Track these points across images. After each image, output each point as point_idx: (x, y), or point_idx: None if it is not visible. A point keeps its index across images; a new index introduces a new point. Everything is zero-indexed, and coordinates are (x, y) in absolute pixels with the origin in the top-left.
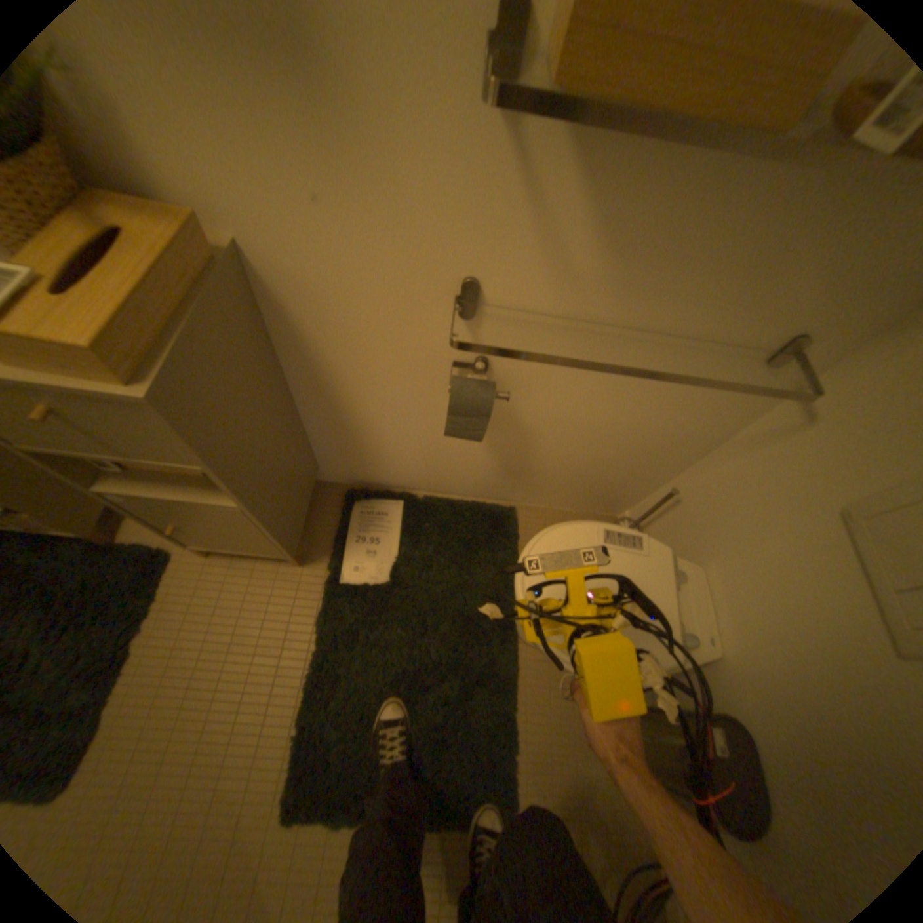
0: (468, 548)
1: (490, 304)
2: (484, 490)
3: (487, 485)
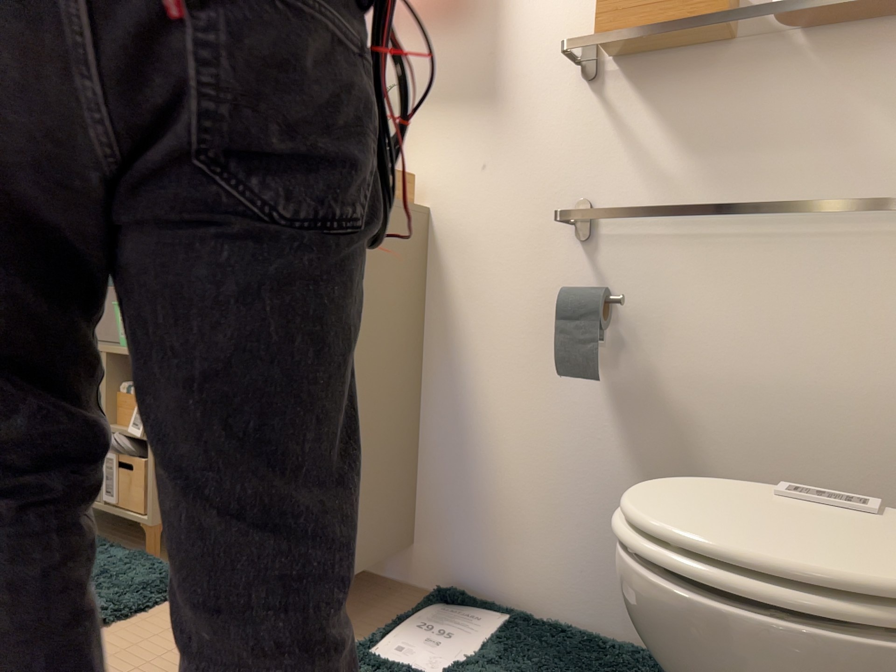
0: None
1: (600, 224)
2: None
3: None
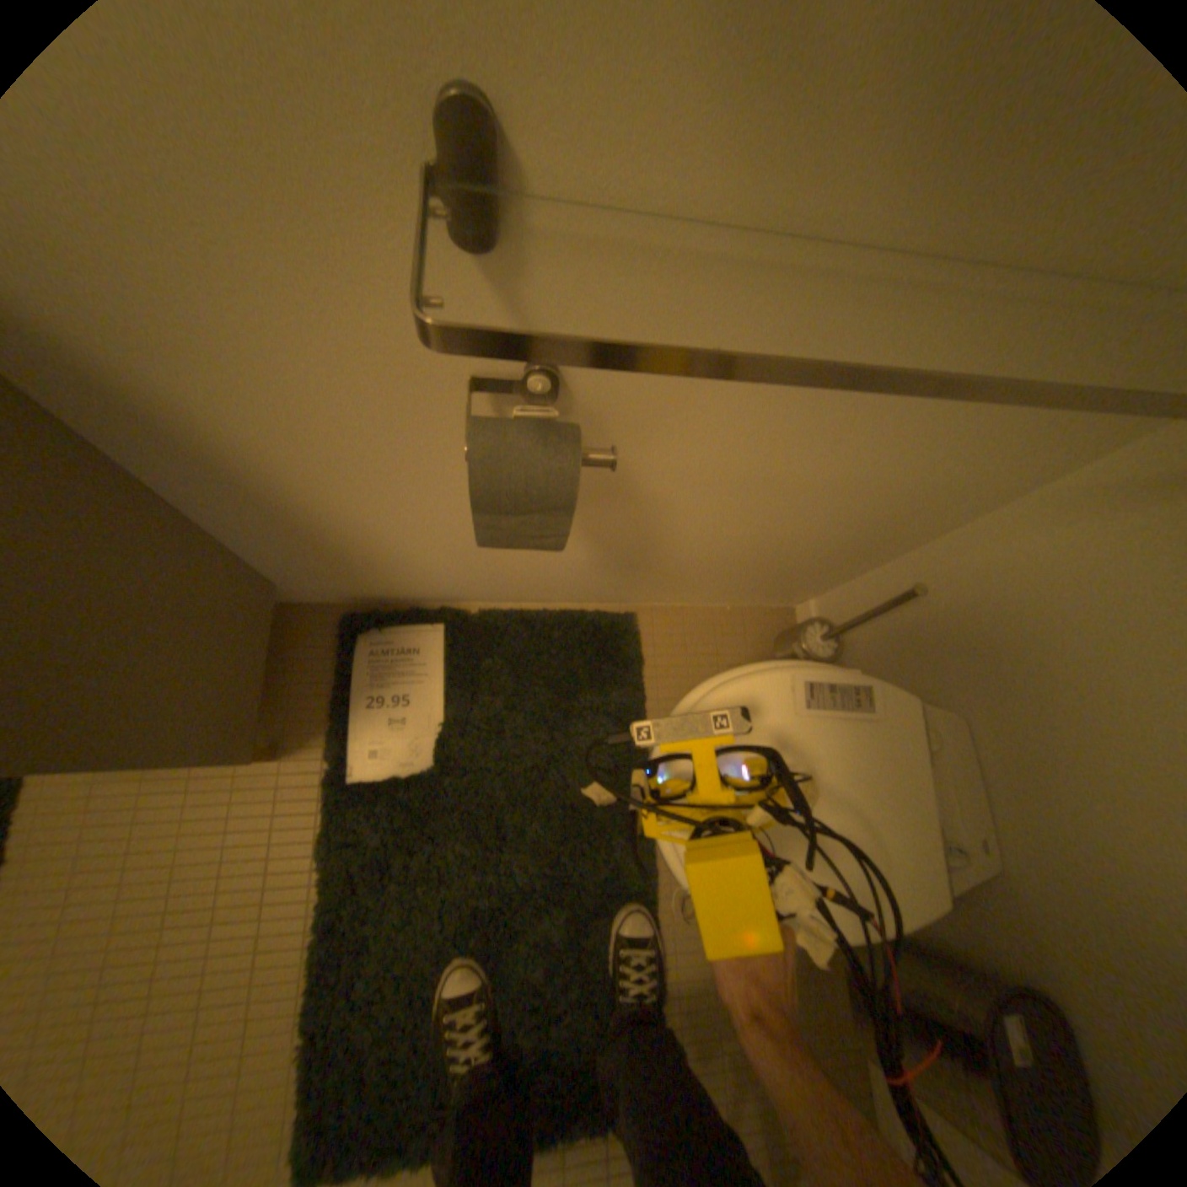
0: (562, 693)
1: (542, 191)
2: (580, 593)
3: (584, 586)
